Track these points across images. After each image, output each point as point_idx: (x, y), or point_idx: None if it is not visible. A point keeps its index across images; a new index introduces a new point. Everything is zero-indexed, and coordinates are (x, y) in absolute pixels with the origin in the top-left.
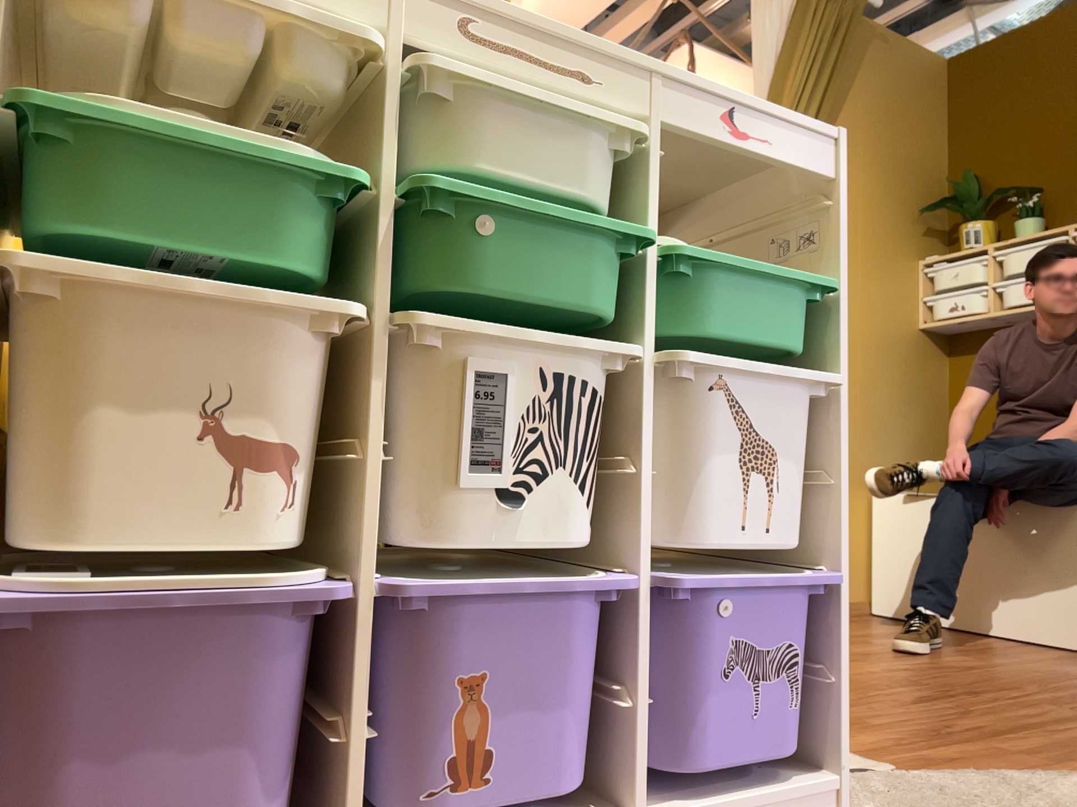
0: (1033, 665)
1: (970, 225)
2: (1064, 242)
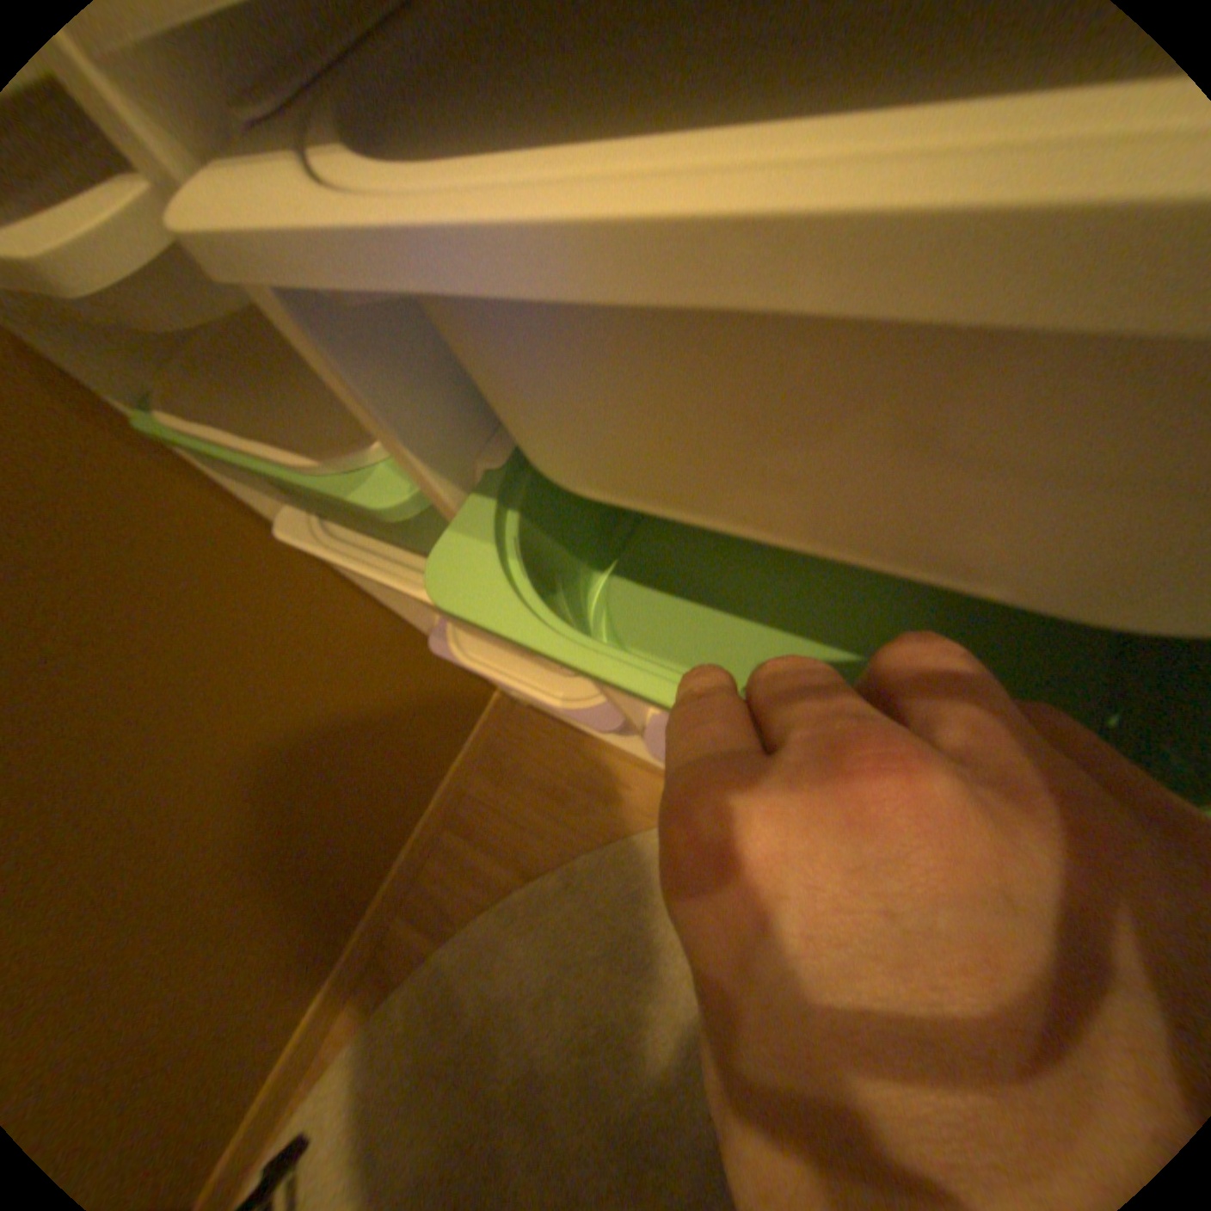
0: None
1: None
2: None
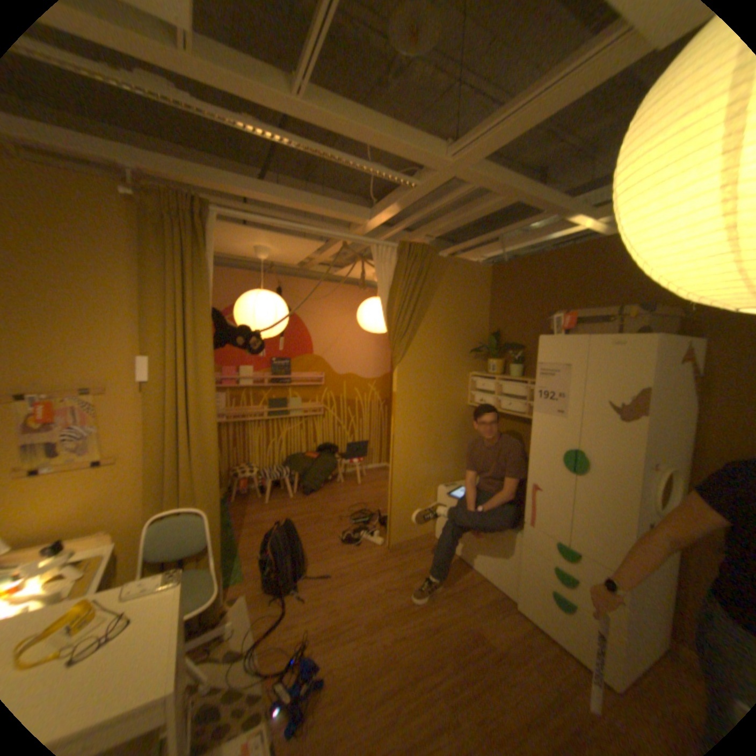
0: (469, 630)
1: (495, 361)
2: (530, 388)
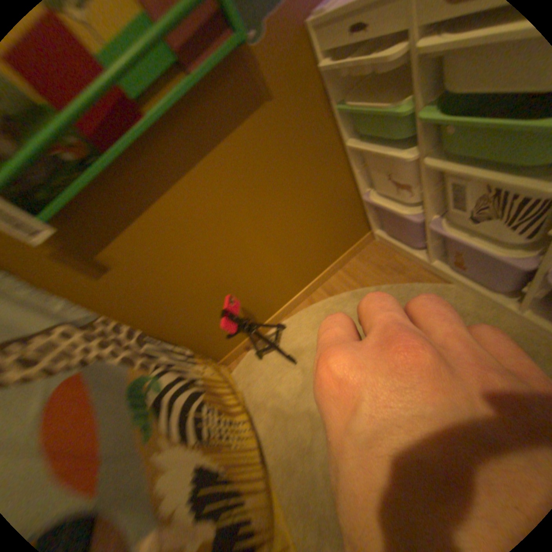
0: None
1: None
2: None
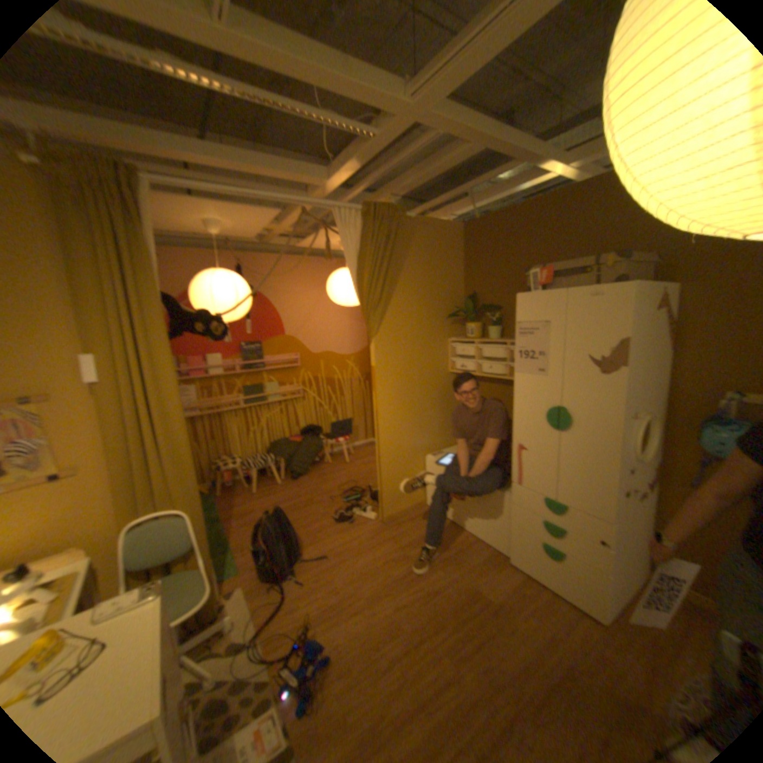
0: (465, 588)
1: (473, 325)
2: (510, 348)
